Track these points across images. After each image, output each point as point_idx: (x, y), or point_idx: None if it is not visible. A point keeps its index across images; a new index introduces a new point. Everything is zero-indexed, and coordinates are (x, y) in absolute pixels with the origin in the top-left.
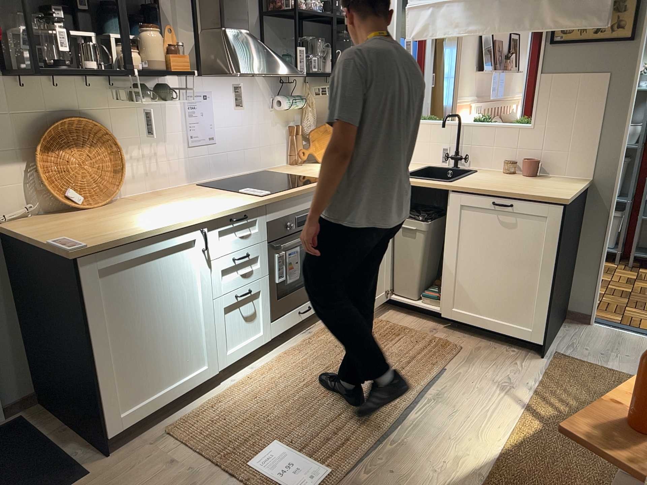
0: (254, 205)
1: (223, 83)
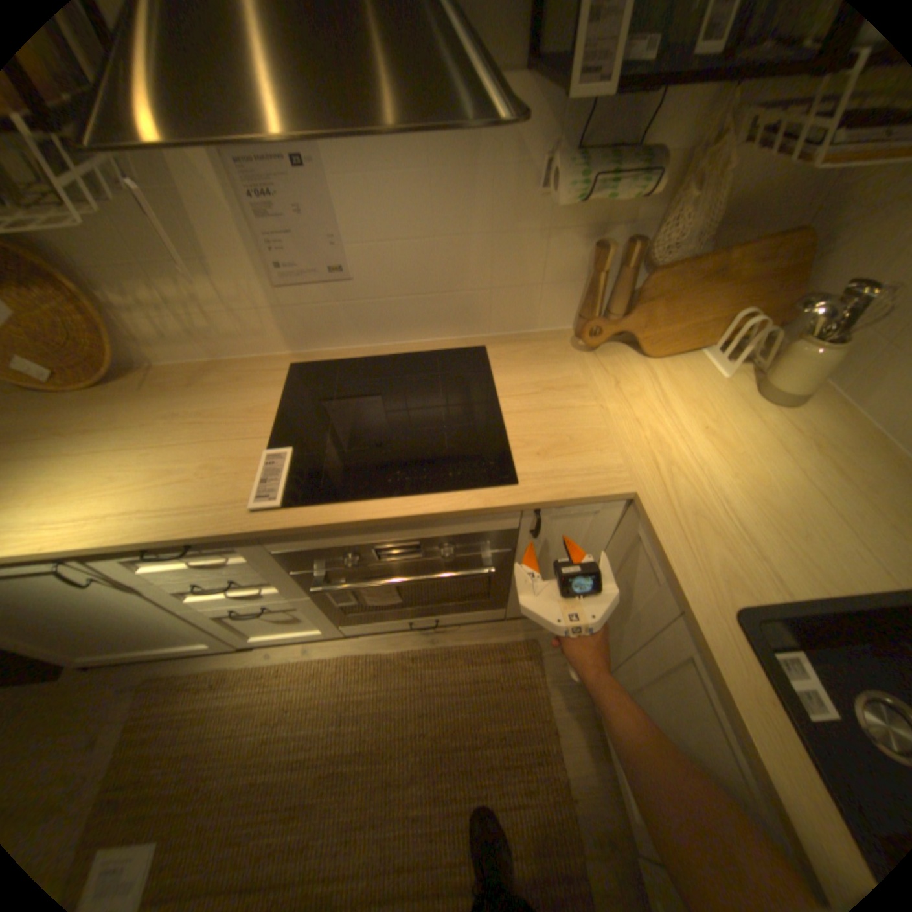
0: (199, 541)
1: None
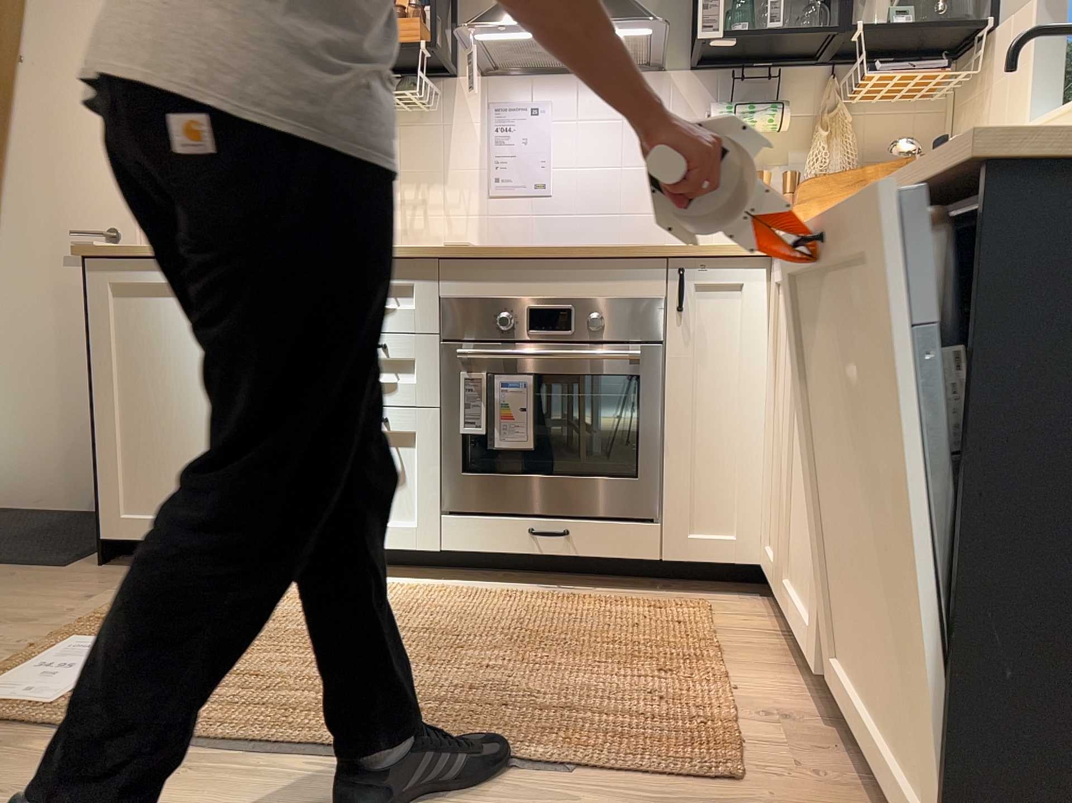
0: (400, 253)
1: (578, 85)
